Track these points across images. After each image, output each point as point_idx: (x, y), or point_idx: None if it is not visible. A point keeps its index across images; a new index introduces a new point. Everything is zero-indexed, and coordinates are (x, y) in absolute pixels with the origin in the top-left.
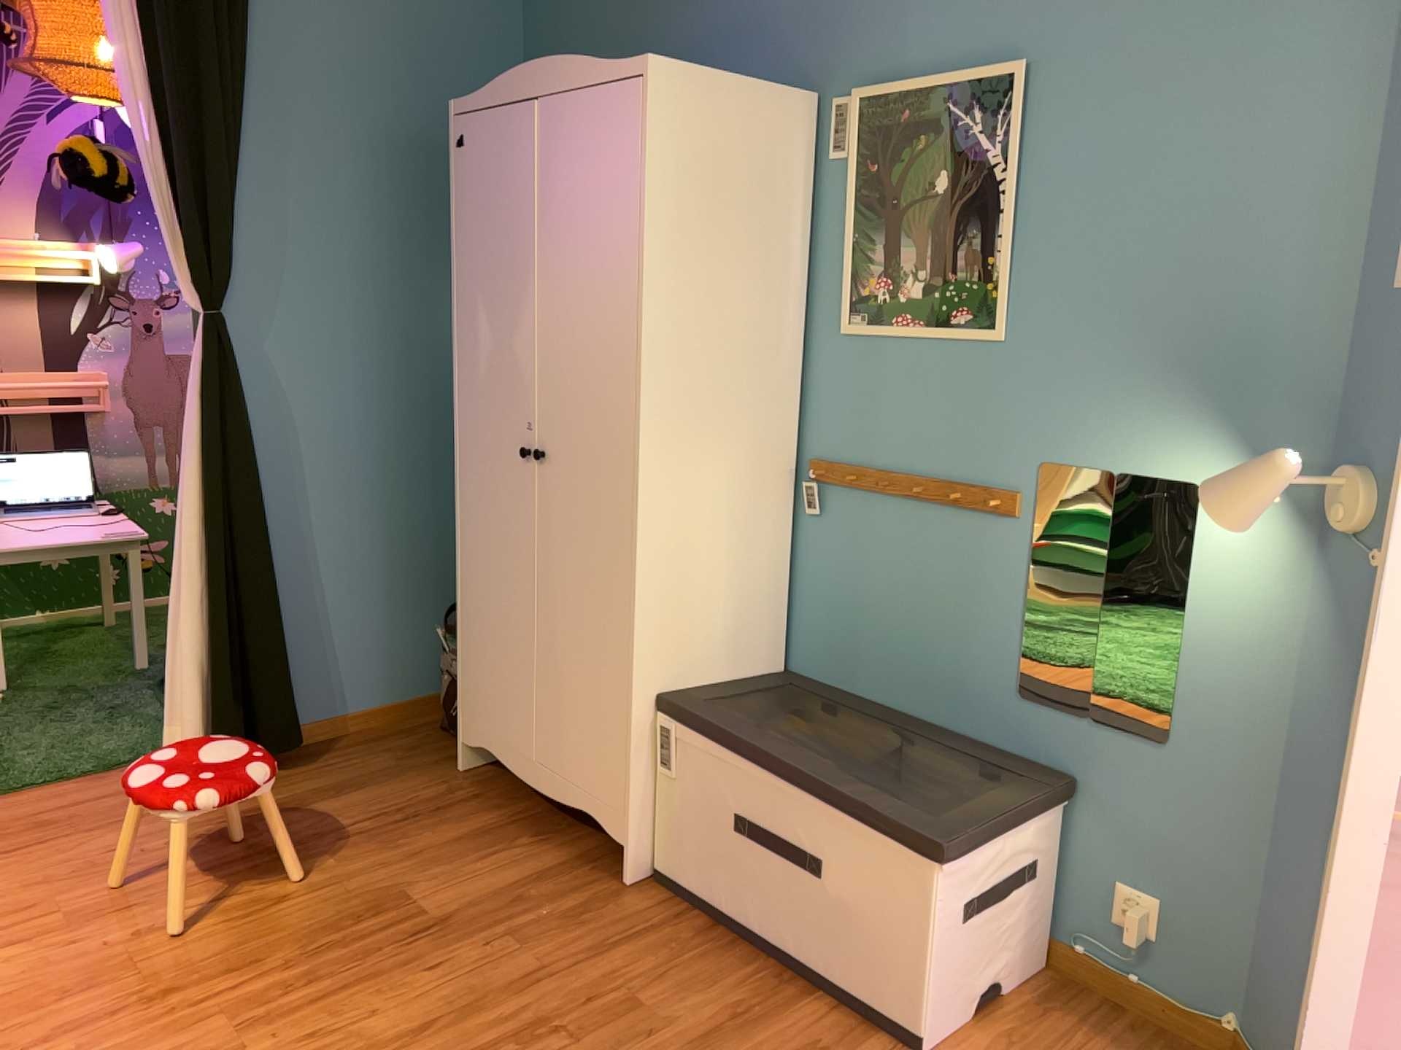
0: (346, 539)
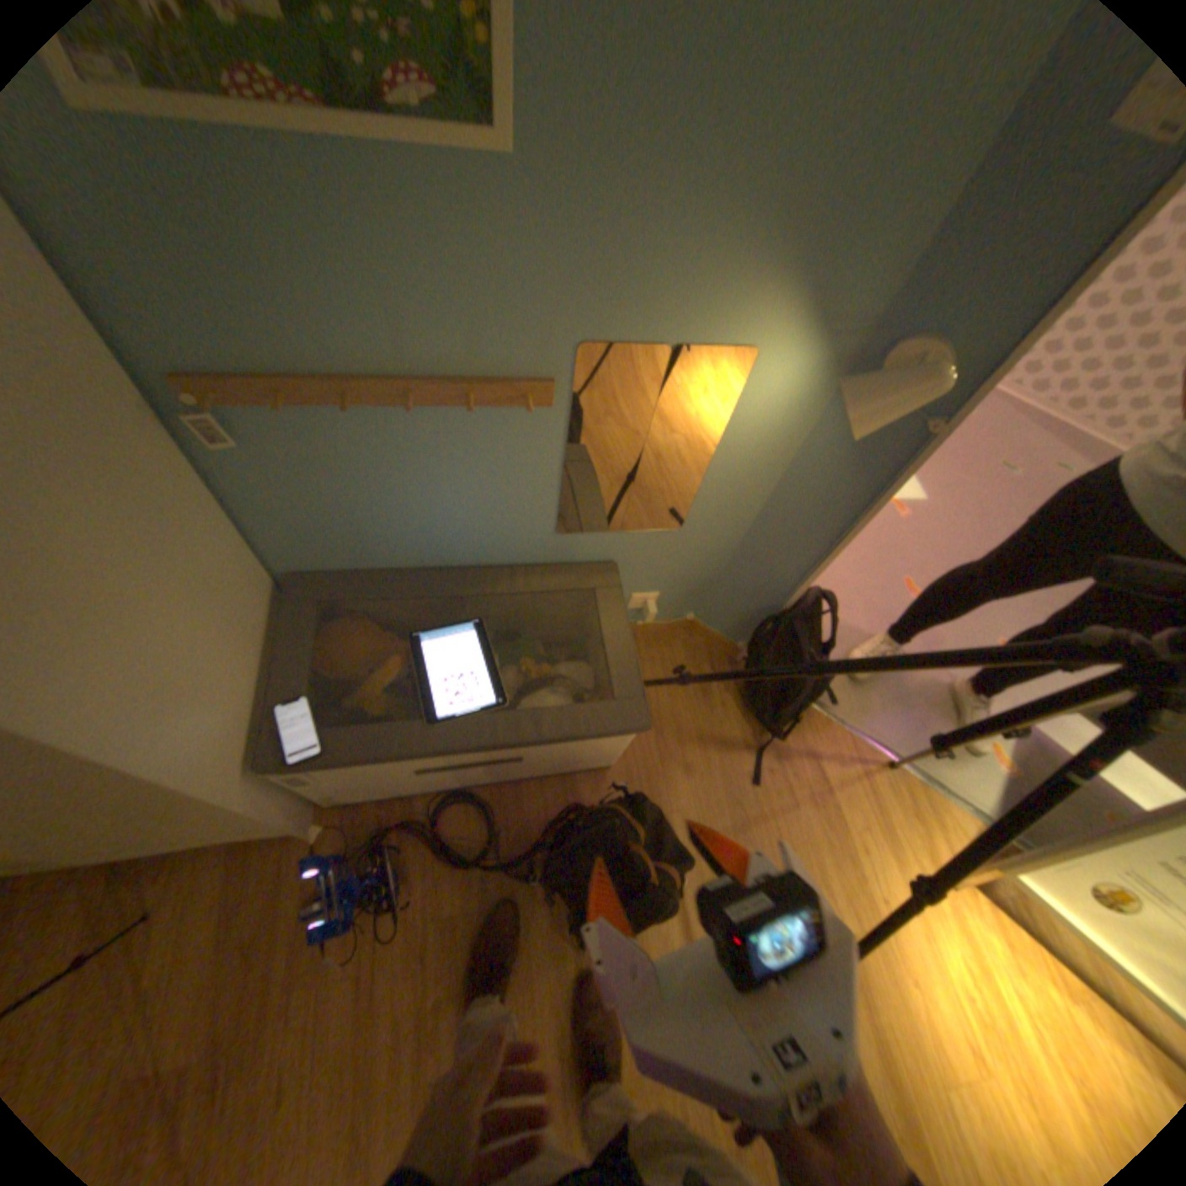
0: None
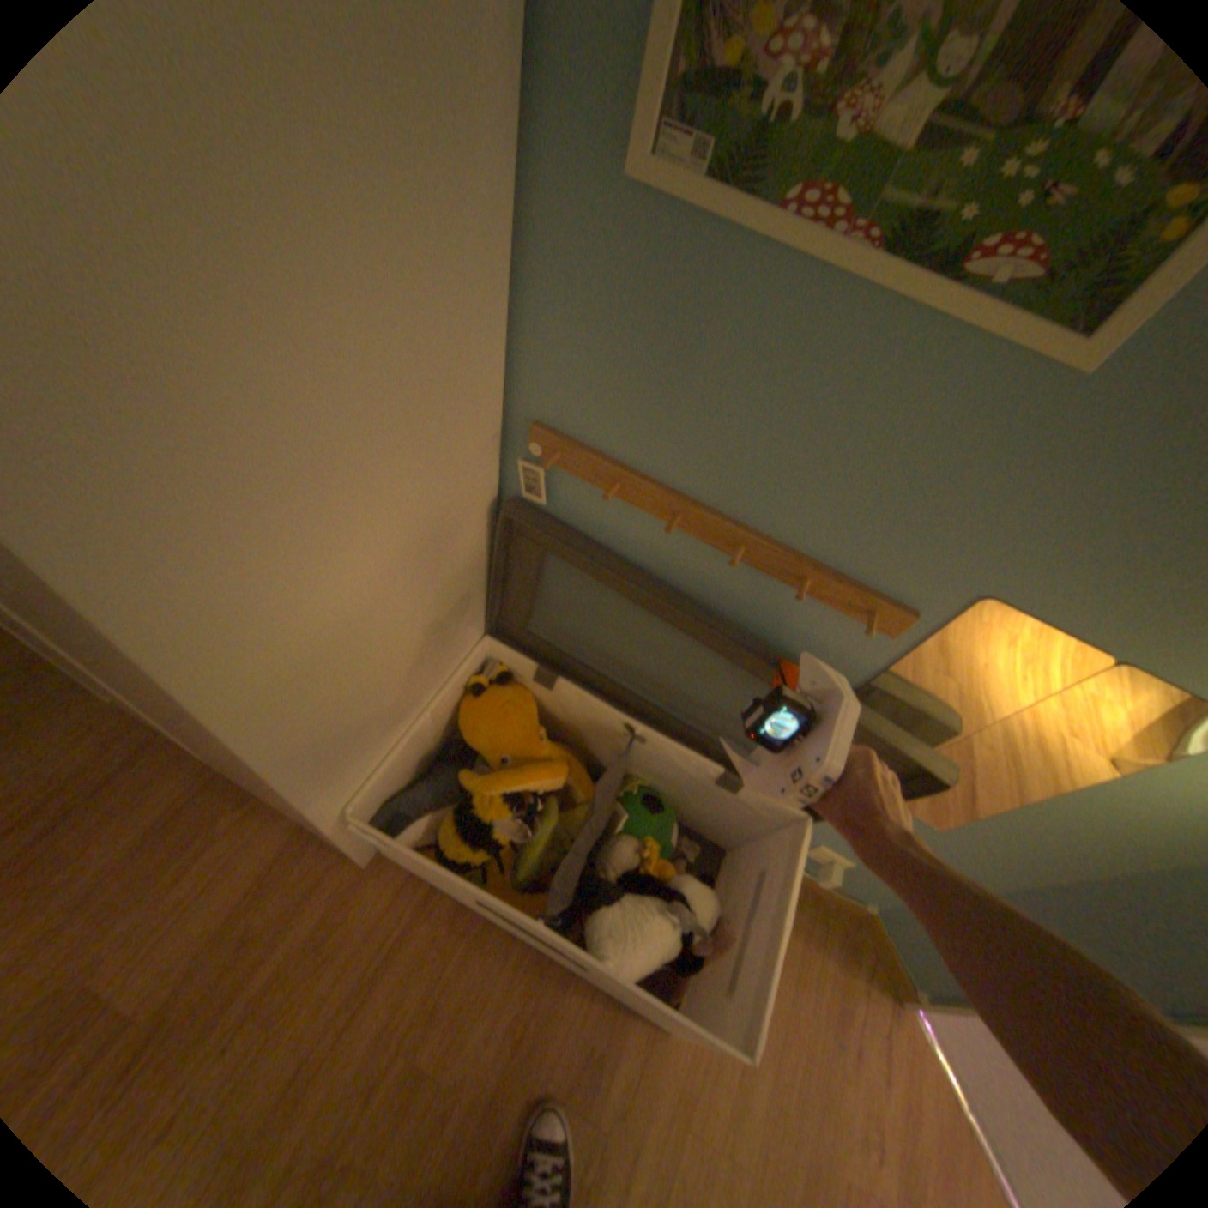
0: None
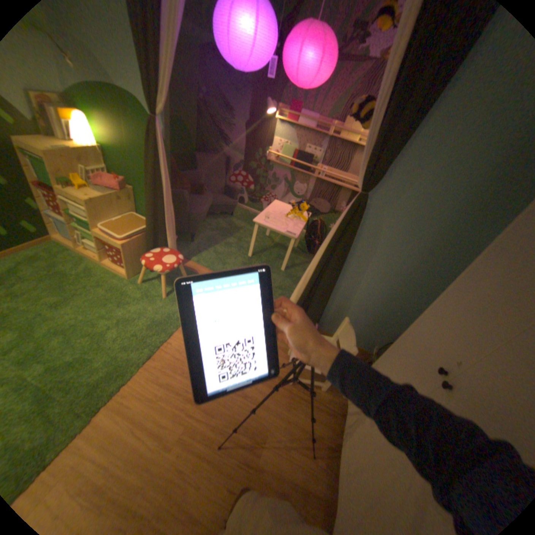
0: (372, 296)
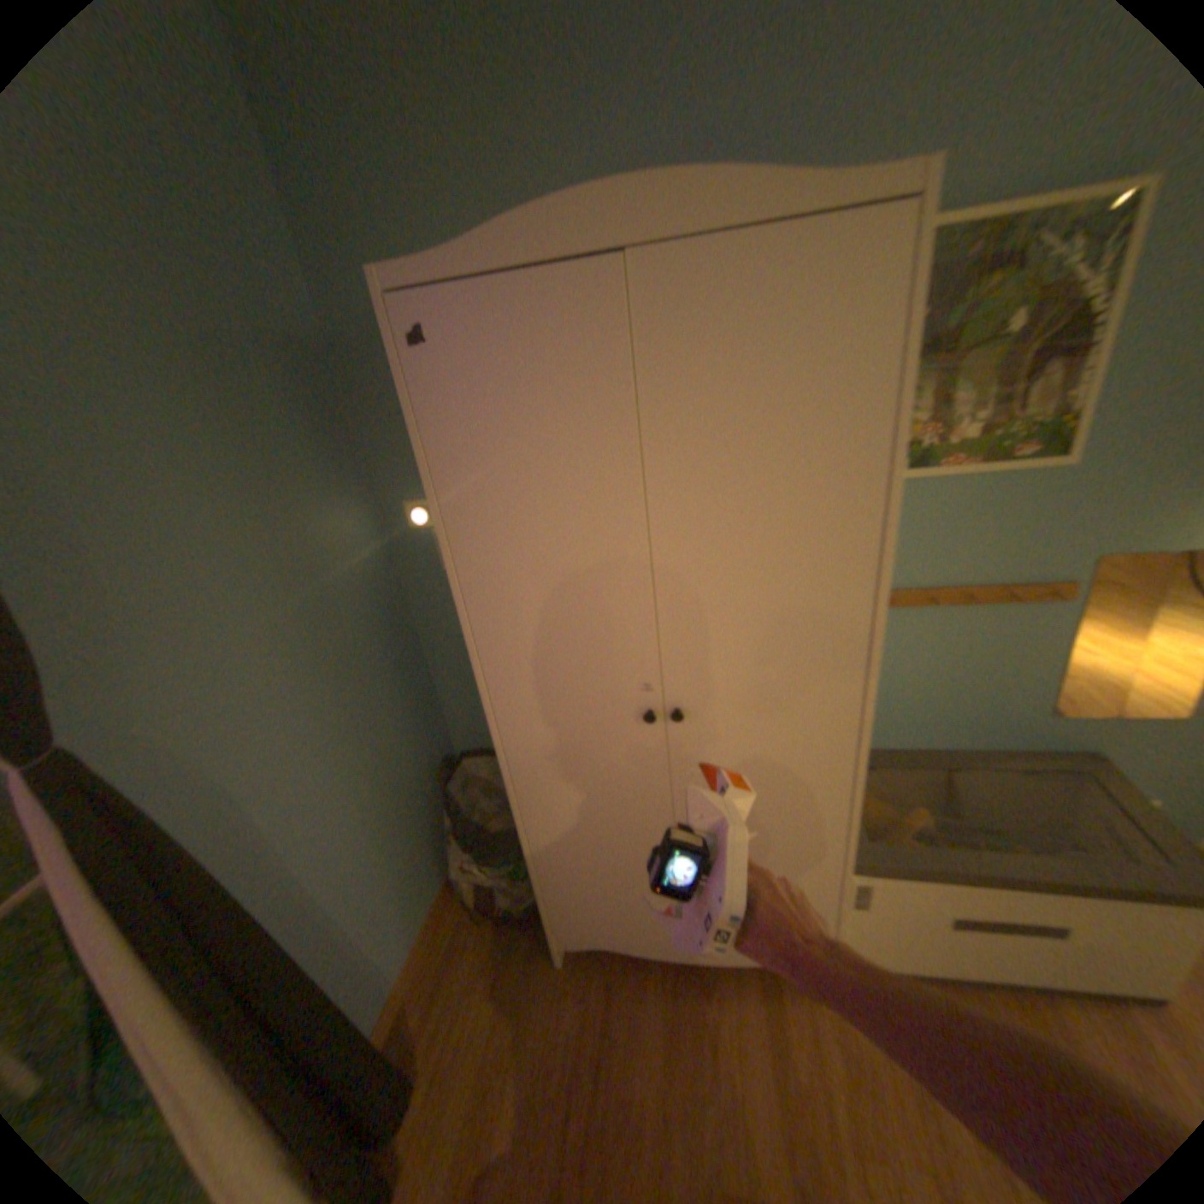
0: (334, 852)
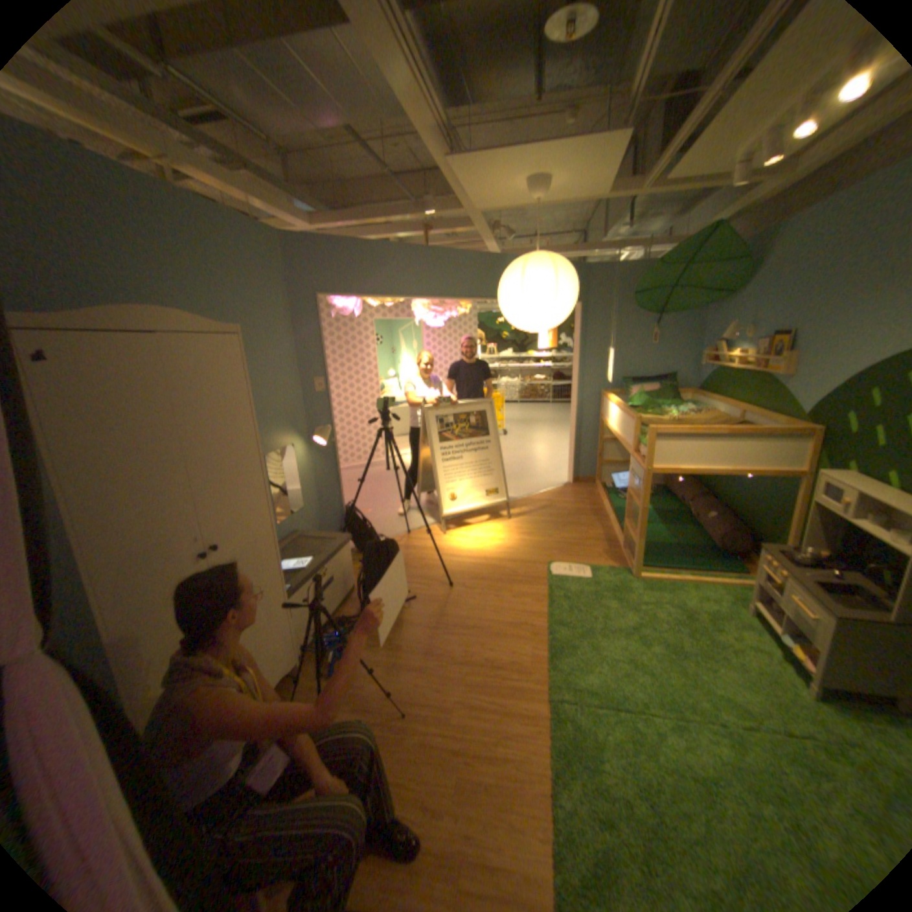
0: None
